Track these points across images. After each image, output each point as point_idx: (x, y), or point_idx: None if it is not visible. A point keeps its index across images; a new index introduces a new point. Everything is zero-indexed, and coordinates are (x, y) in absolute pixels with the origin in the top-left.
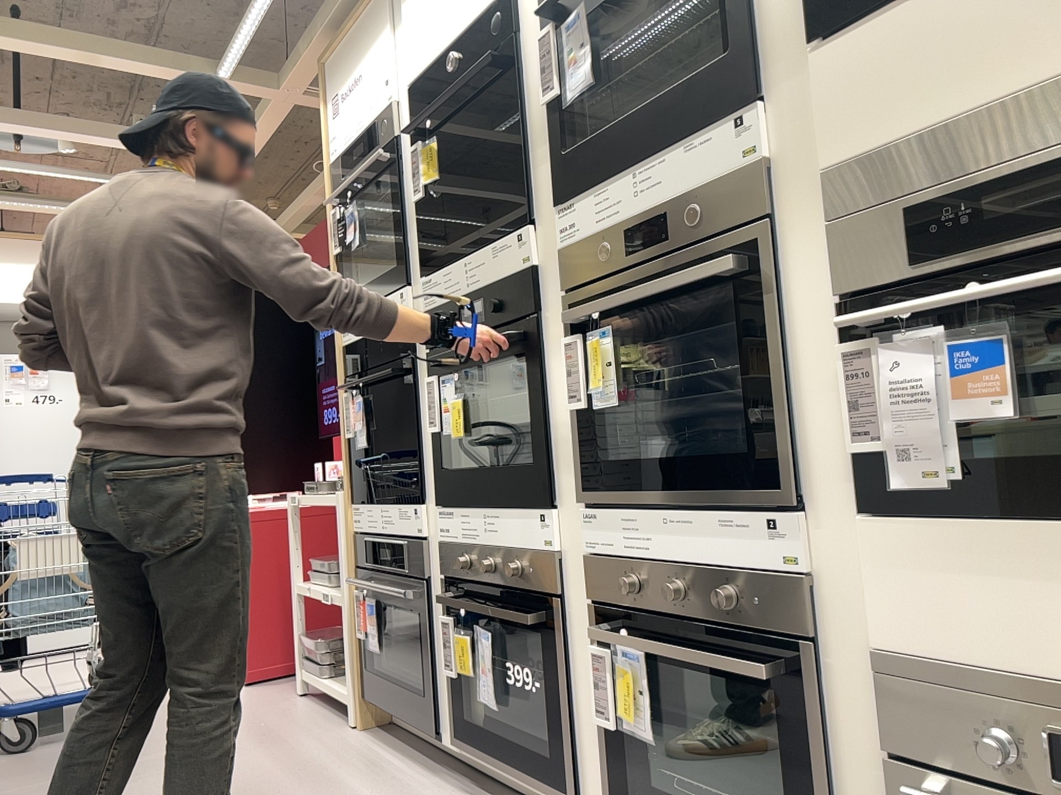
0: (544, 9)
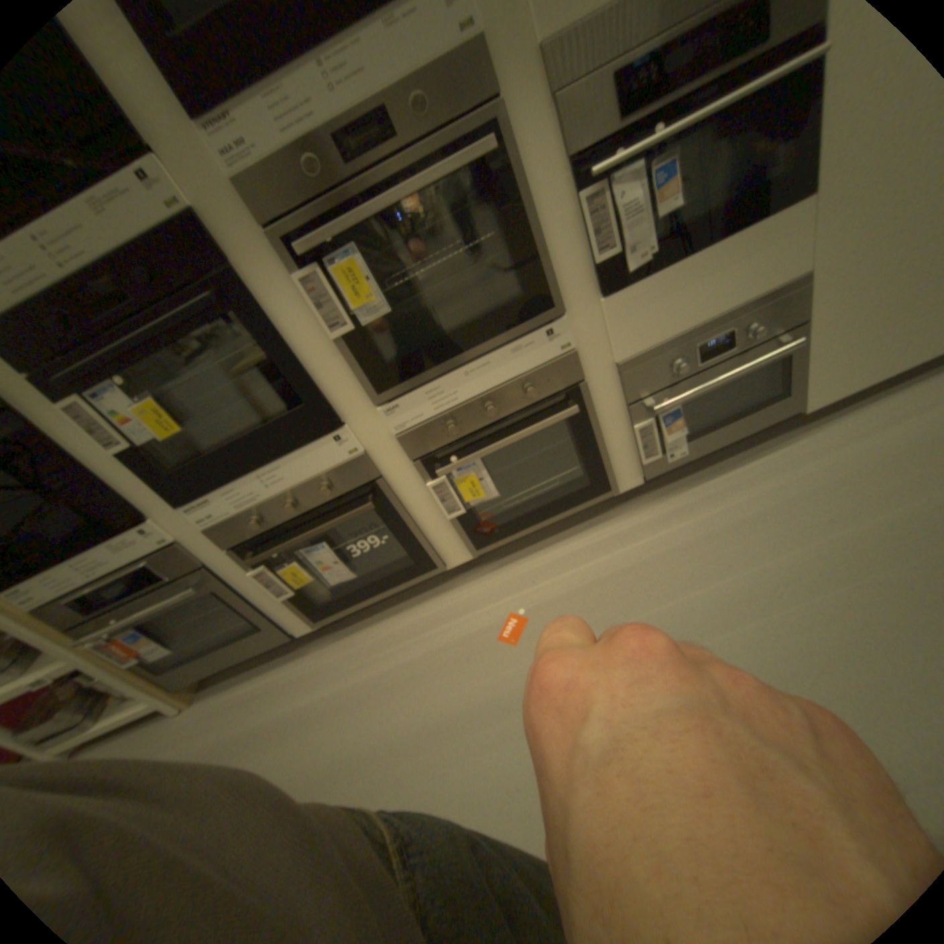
0: None
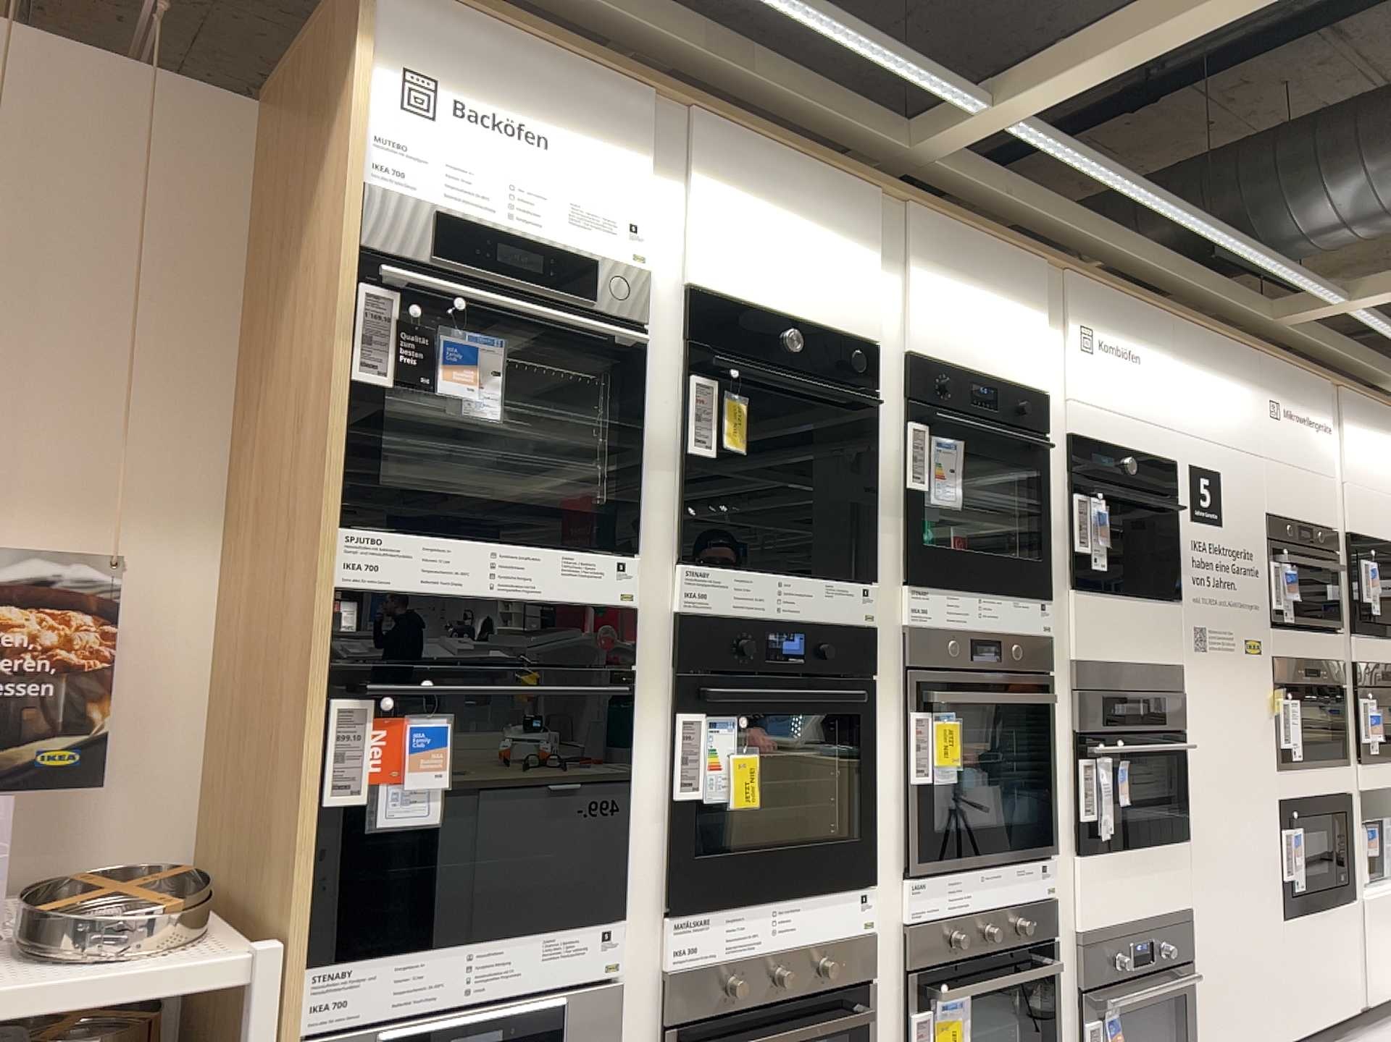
0: (911, 411)
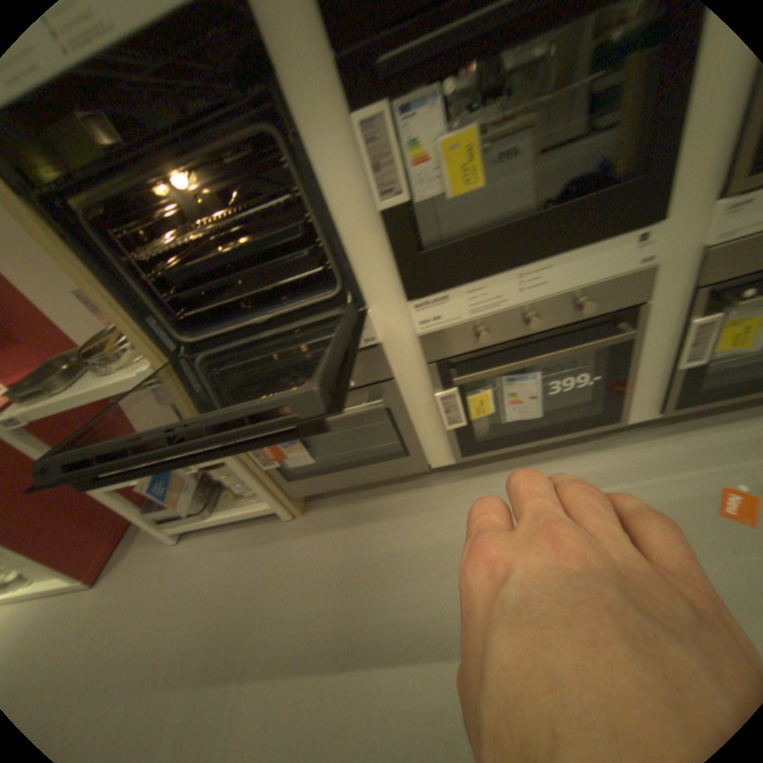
0: None
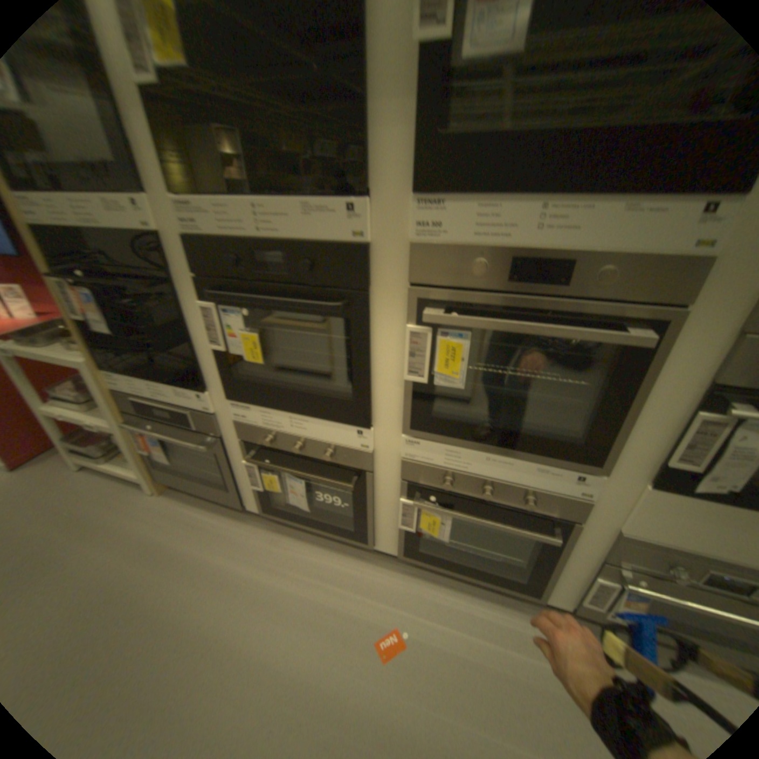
0: None
